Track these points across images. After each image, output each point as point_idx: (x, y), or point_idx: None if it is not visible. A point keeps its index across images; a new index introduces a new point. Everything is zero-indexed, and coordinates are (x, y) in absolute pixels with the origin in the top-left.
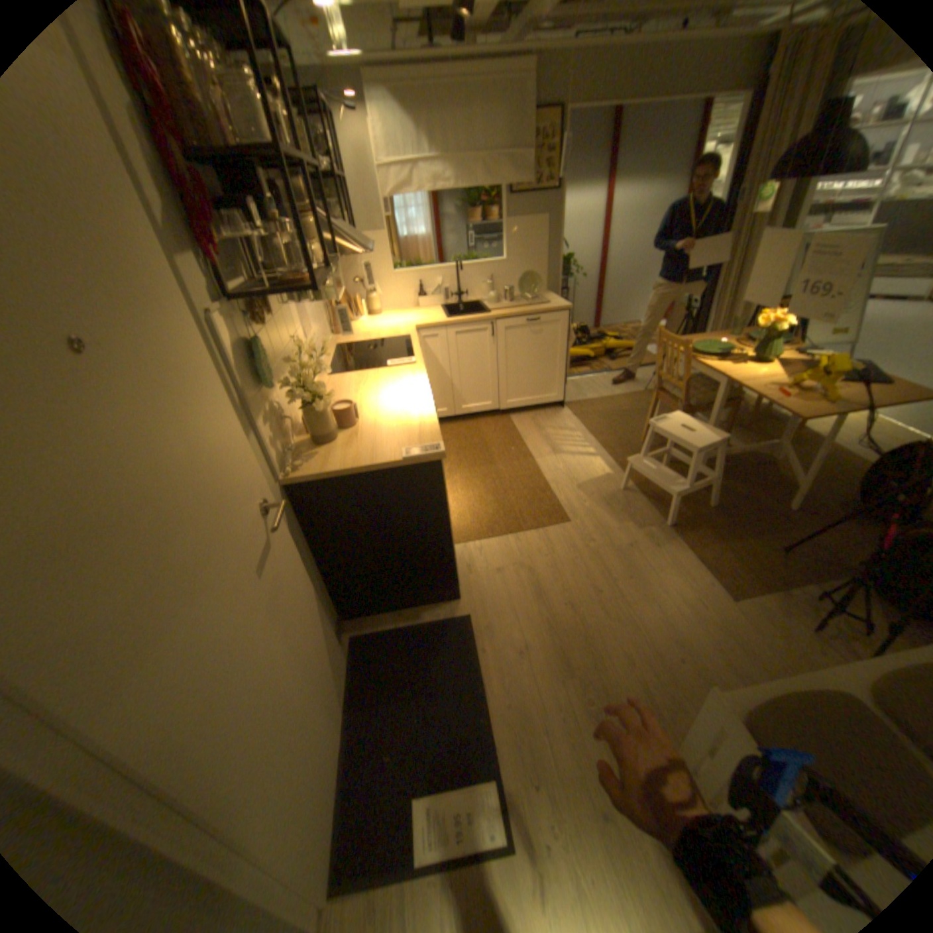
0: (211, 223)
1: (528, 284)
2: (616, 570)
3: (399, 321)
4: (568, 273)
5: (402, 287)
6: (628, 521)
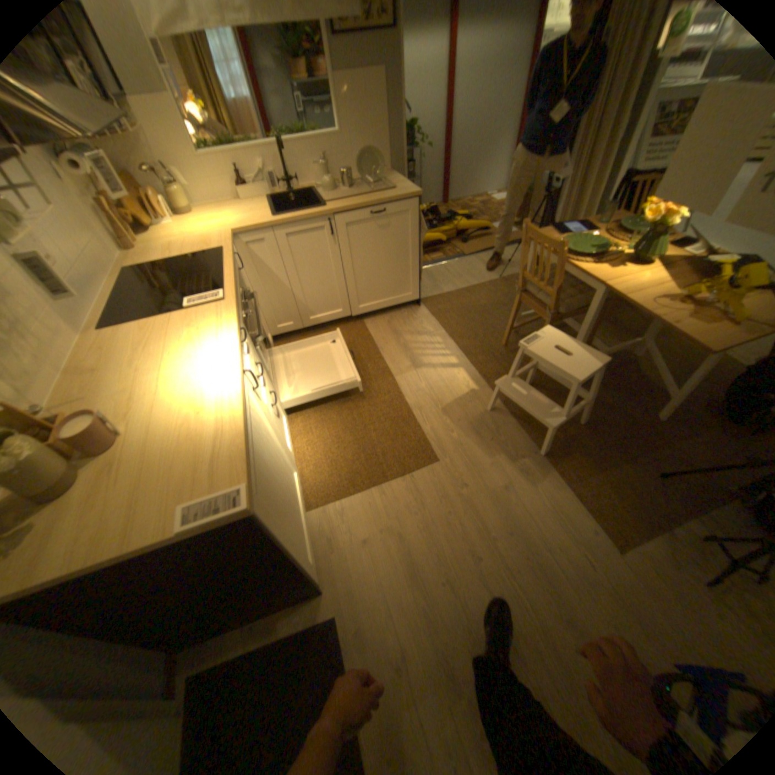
0: None
1: (368, 162)
2: (494, 524)
3: (212, 222)
4: (412, 142)
5: (212, 173)
6: (499, 453)
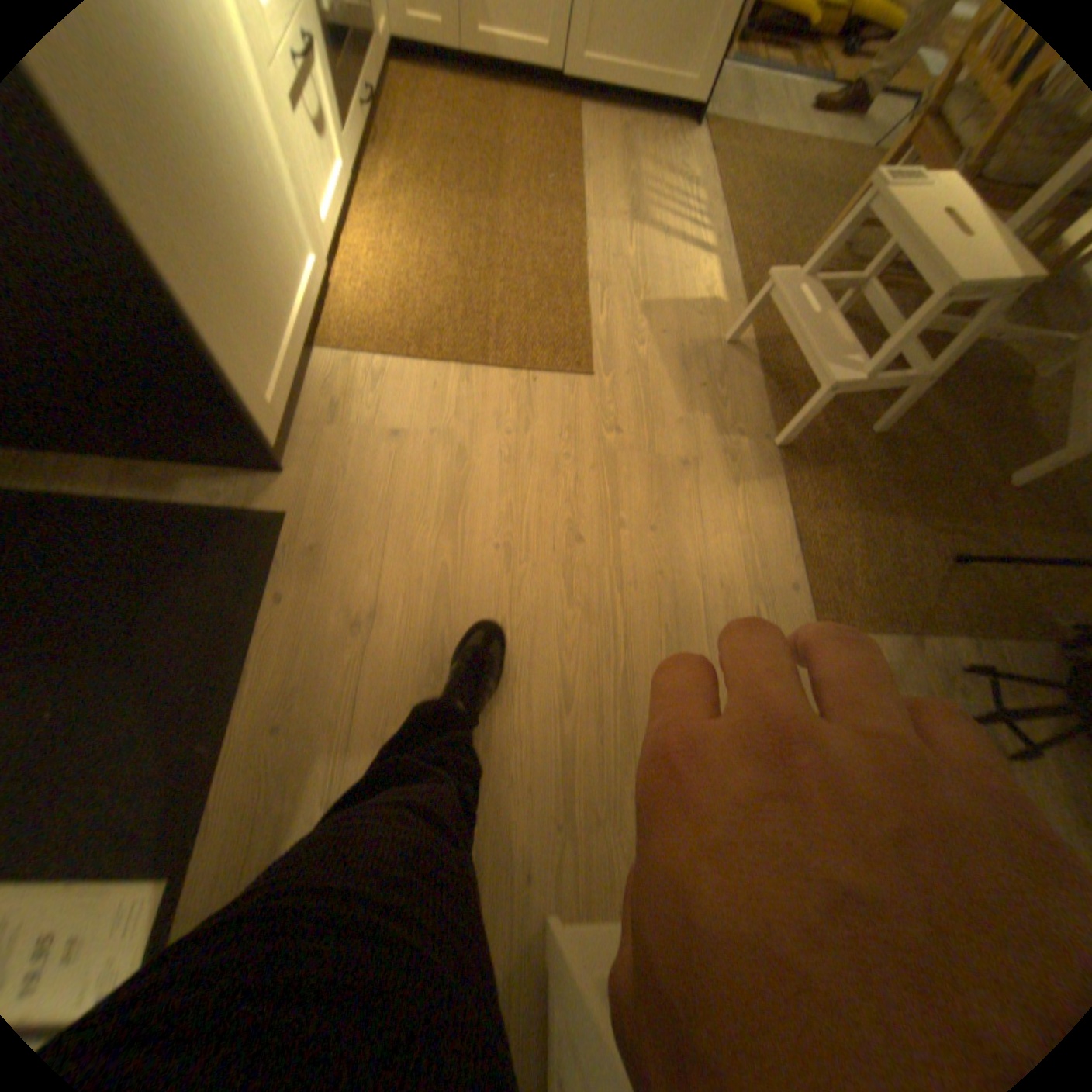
0: None
1: None
2: (631, 503)
3: None
4: None
5: None
6: (704, 409)
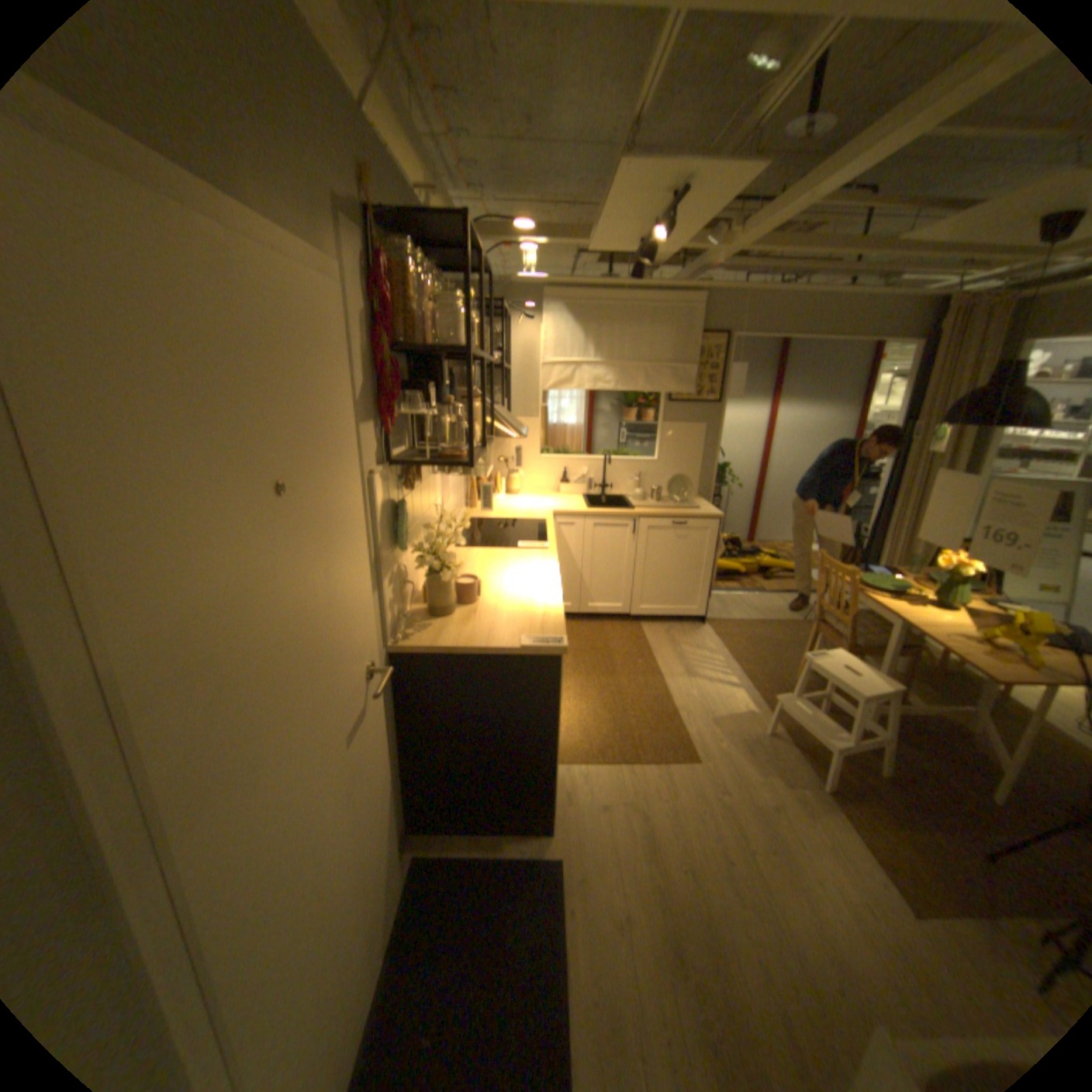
0: (395, 399)
1: (677, 486)
2: (756, 838)
3: (536, 503)
4: (722, 481)
5: (545, 471)
6: (775, 776)
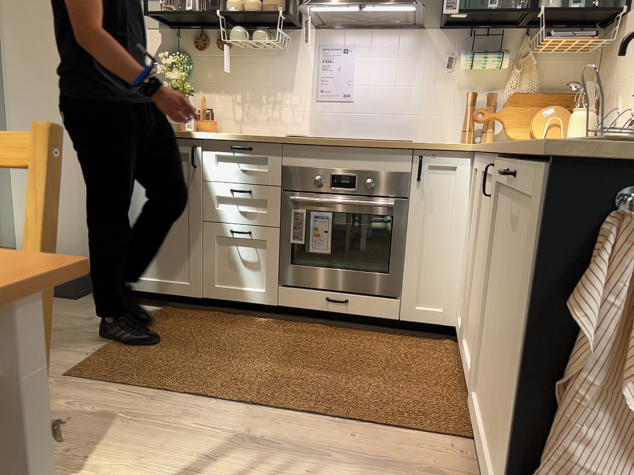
0: None
1: None
2: None
3: None
4: None
5: None
6: None
